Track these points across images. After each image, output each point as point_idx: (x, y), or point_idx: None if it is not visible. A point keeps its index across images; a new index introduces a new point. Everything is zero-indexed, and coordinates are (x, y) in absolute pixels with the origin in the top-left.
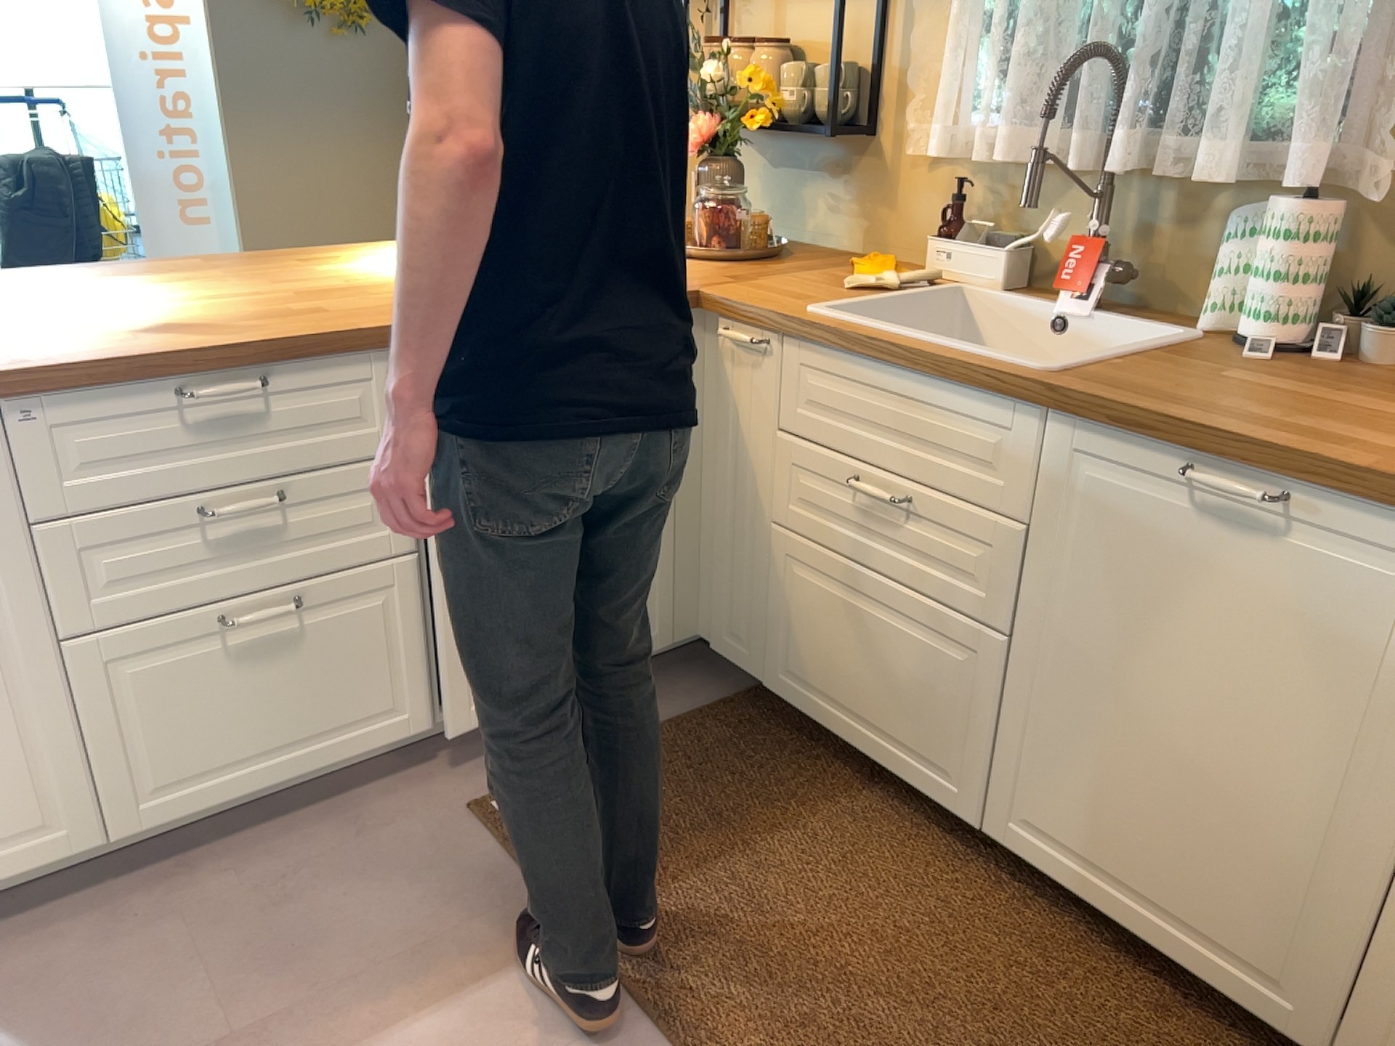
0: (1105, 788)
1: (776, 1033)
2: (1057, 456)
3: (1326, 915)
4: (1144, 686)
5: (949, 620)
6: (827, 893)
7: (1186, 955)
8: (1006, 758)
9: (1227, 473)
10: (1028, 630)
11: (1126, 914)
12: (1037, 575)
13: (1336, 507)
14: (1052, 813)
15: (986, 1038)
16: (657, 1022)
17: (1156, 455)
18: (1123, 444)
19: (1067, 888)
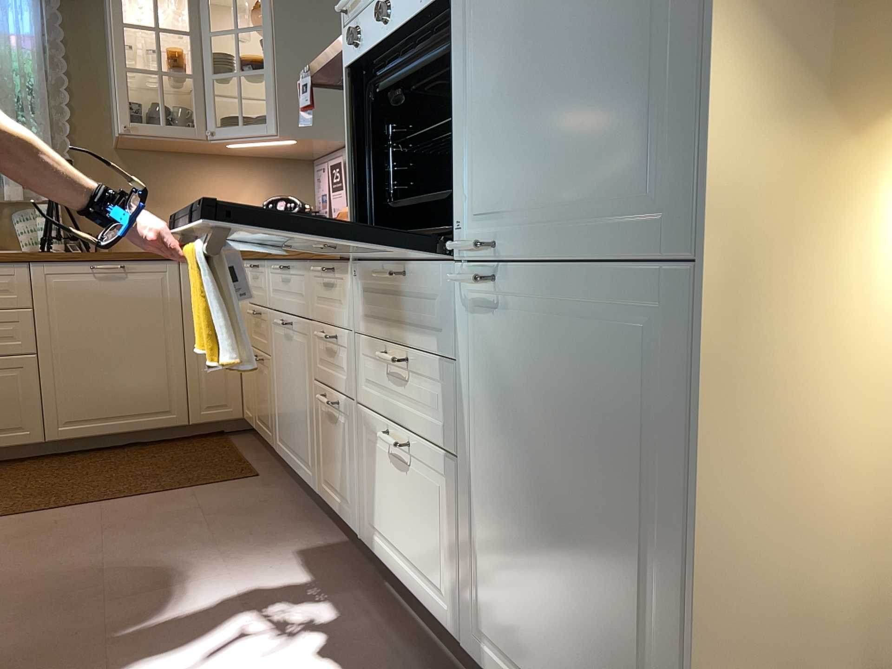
0: (95, 387)
1: (55, 497)
2: (39, 278)
3: (173, 379)
4: (98, 343)
5: (4, 361)
6: (10, 484)
7: (141, 424)
8: (50, 402)
9: (104, 264)
10: (45, 347)
11: (116, 427)
12: (43, 324)
13: (137, 264)
14: (77, 411)
15: (111, 470)
16: (13, 516)
17: (78, 266)
18: (65, 266)
19: (91, 436)
